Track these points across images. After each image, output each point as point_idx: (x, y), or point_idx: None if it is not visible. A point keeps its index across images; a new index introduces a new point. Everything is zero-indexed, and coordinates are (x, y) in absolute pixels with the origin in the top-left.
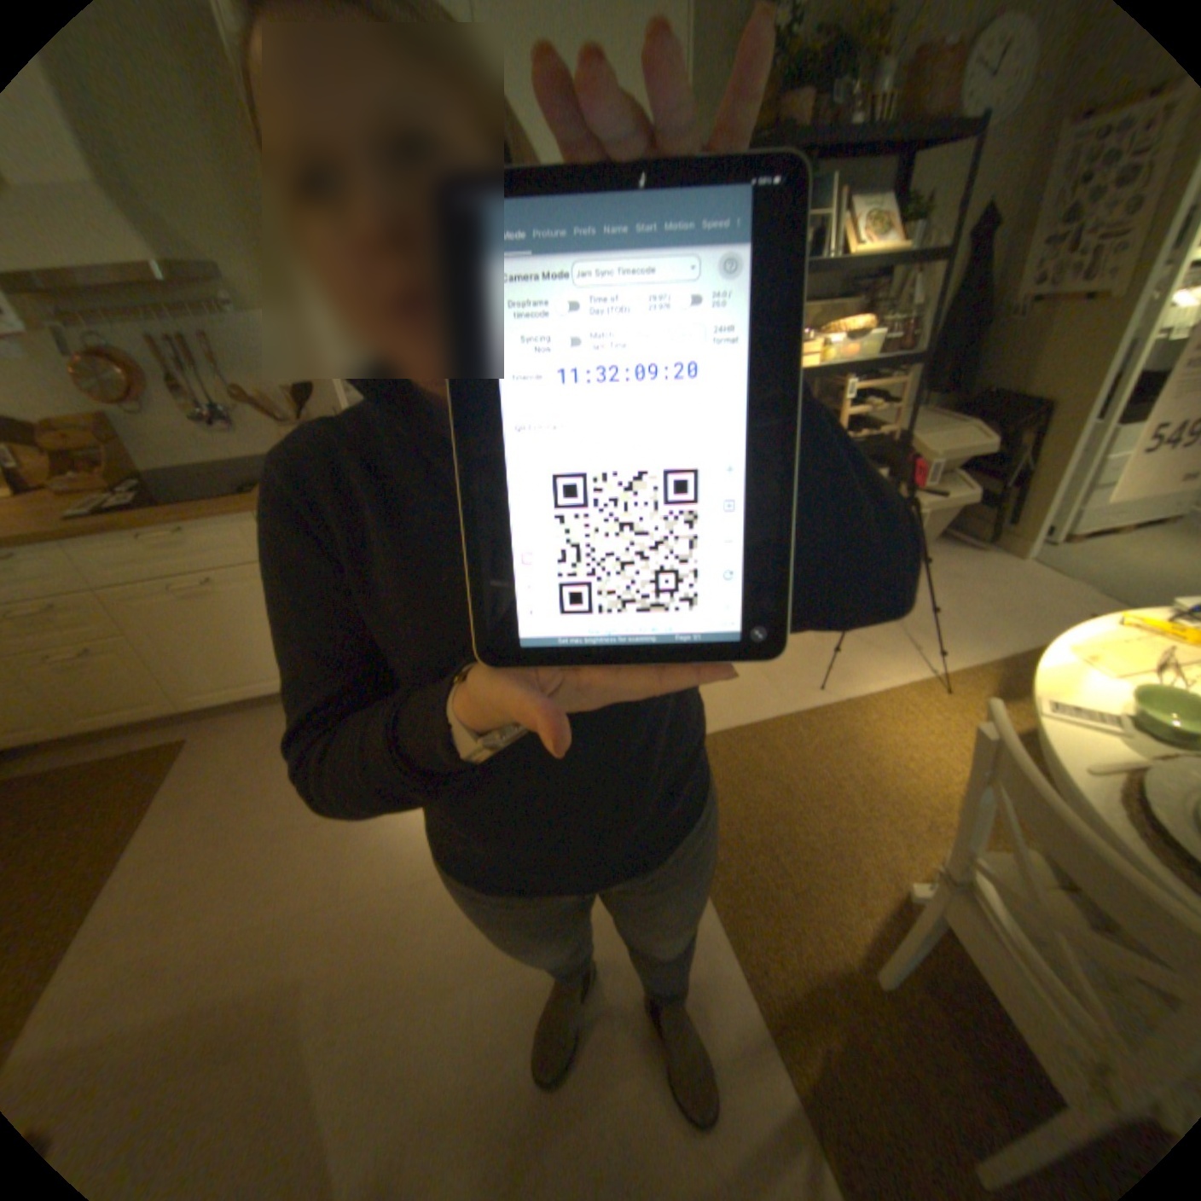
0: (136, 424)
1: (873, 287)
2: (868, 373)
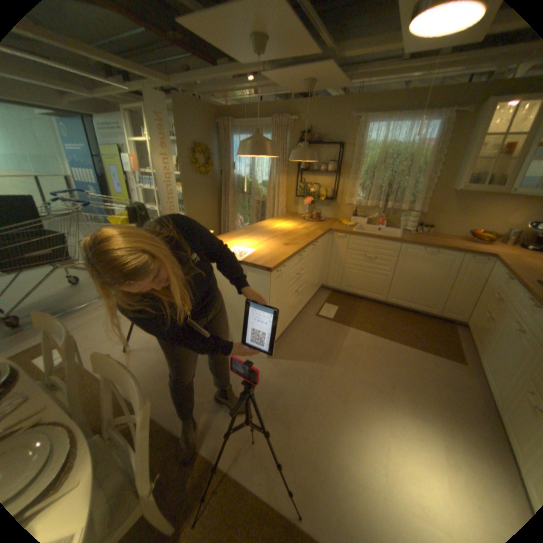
0: None
1: None
2: None
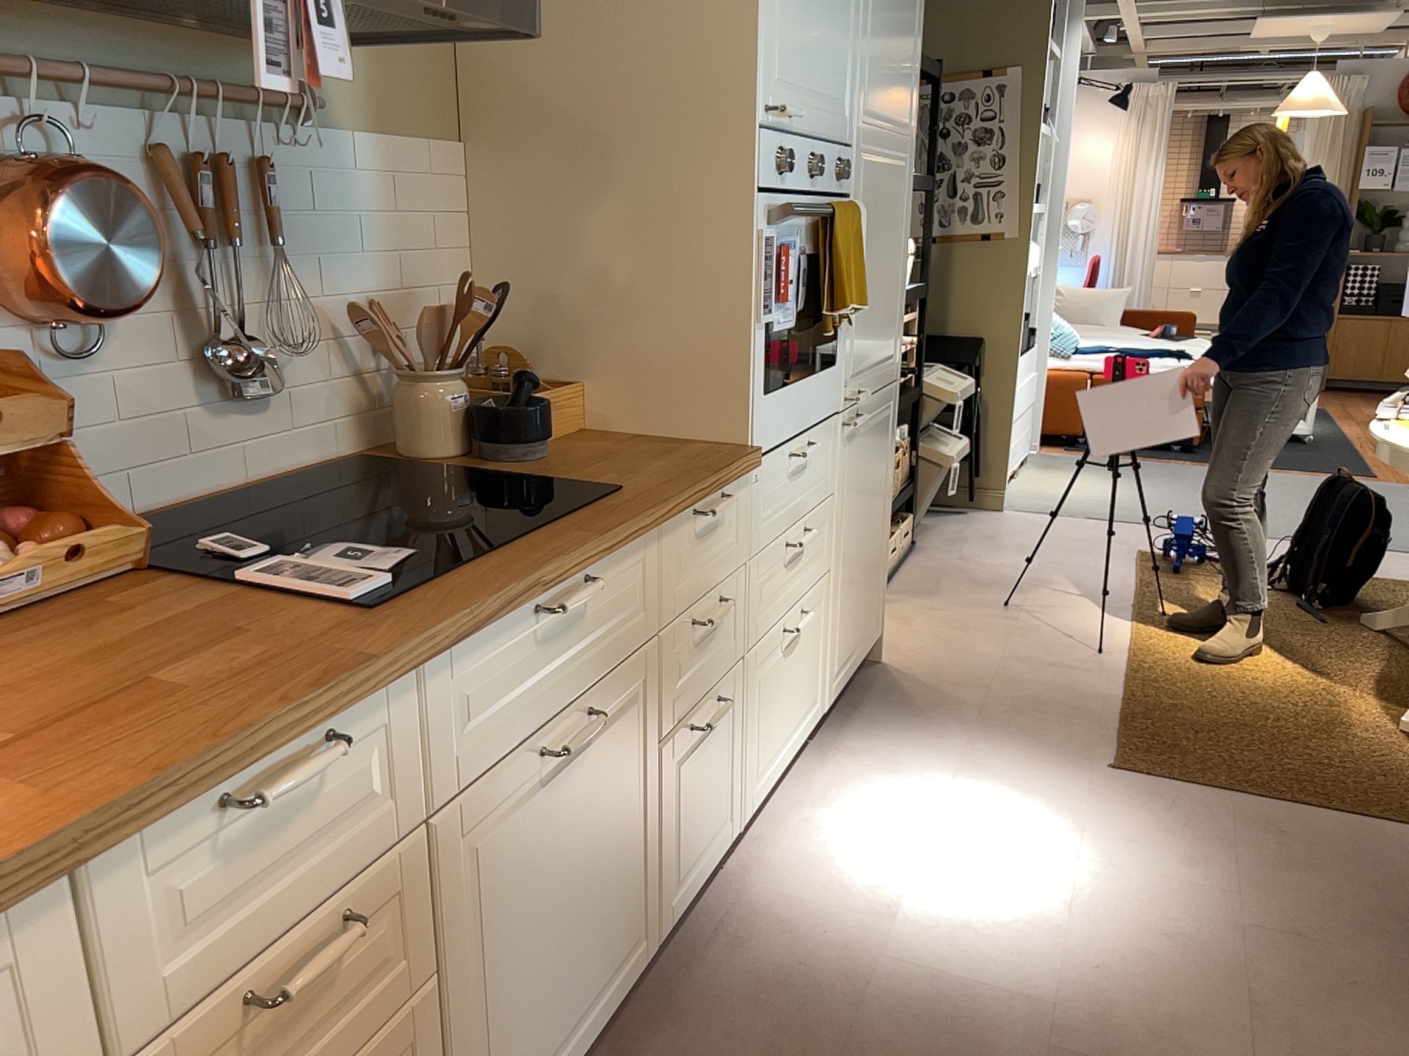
0: (70, 387)
1: None
2: None
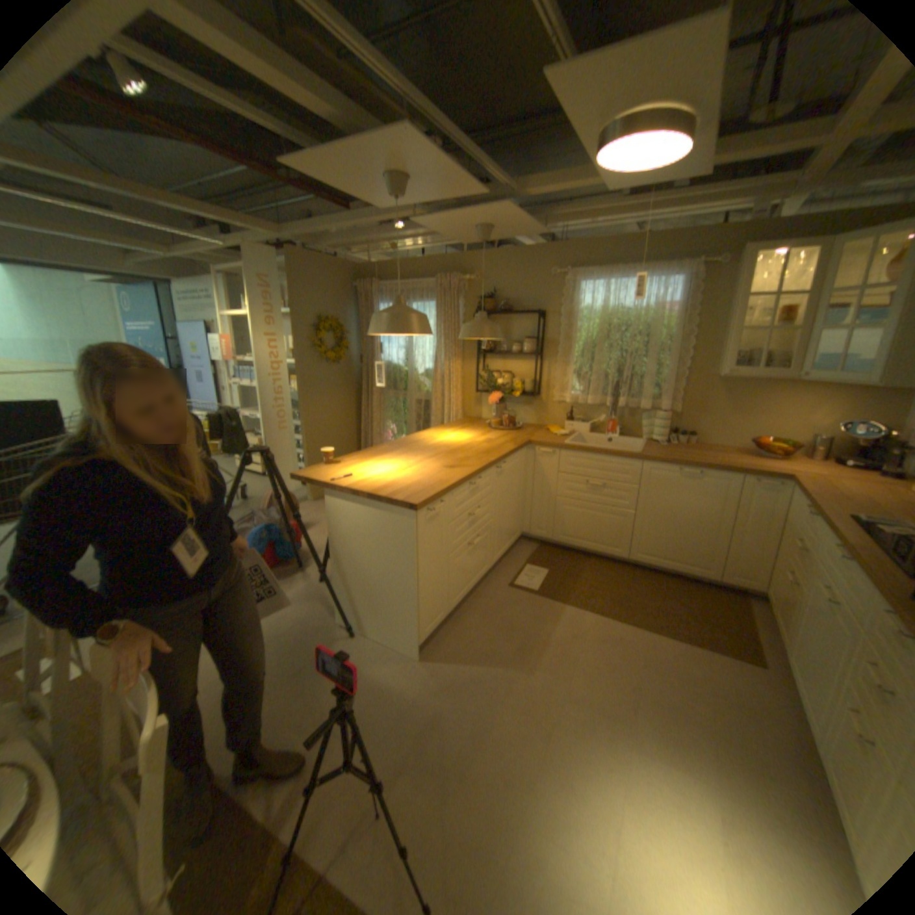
0: None
1: None
2: None
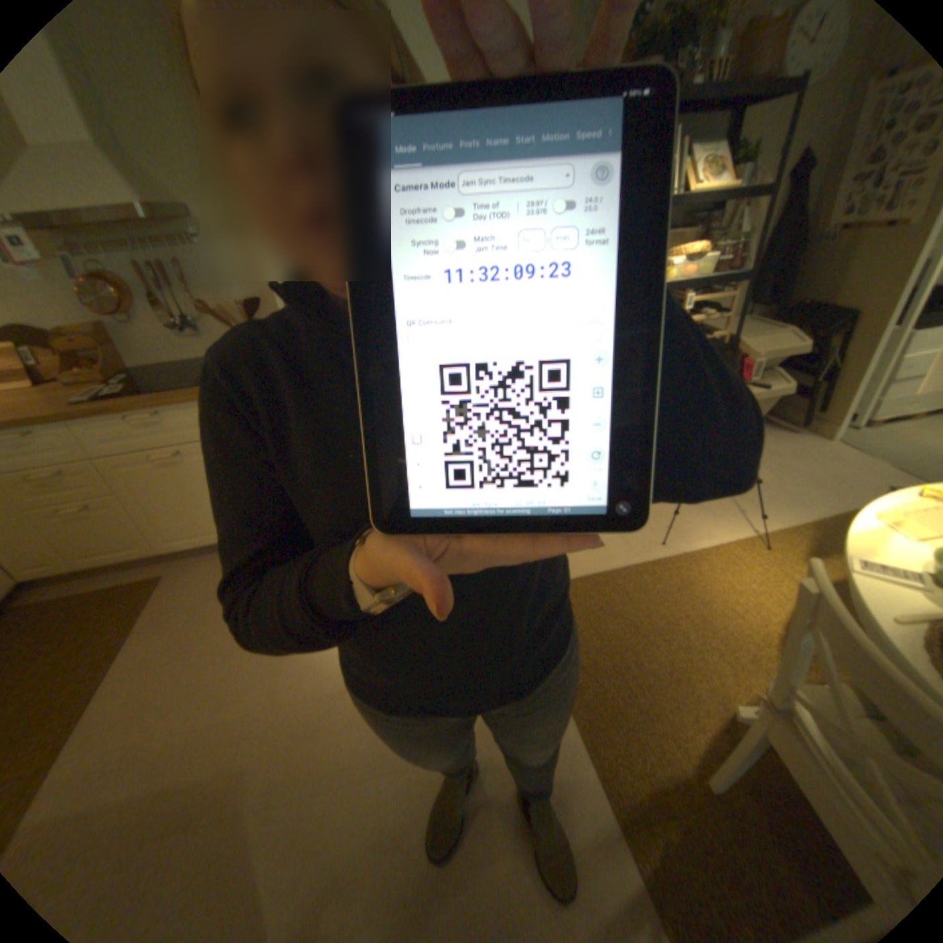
0: (125, 330)
1: (708, 218)
2: (704, 288)
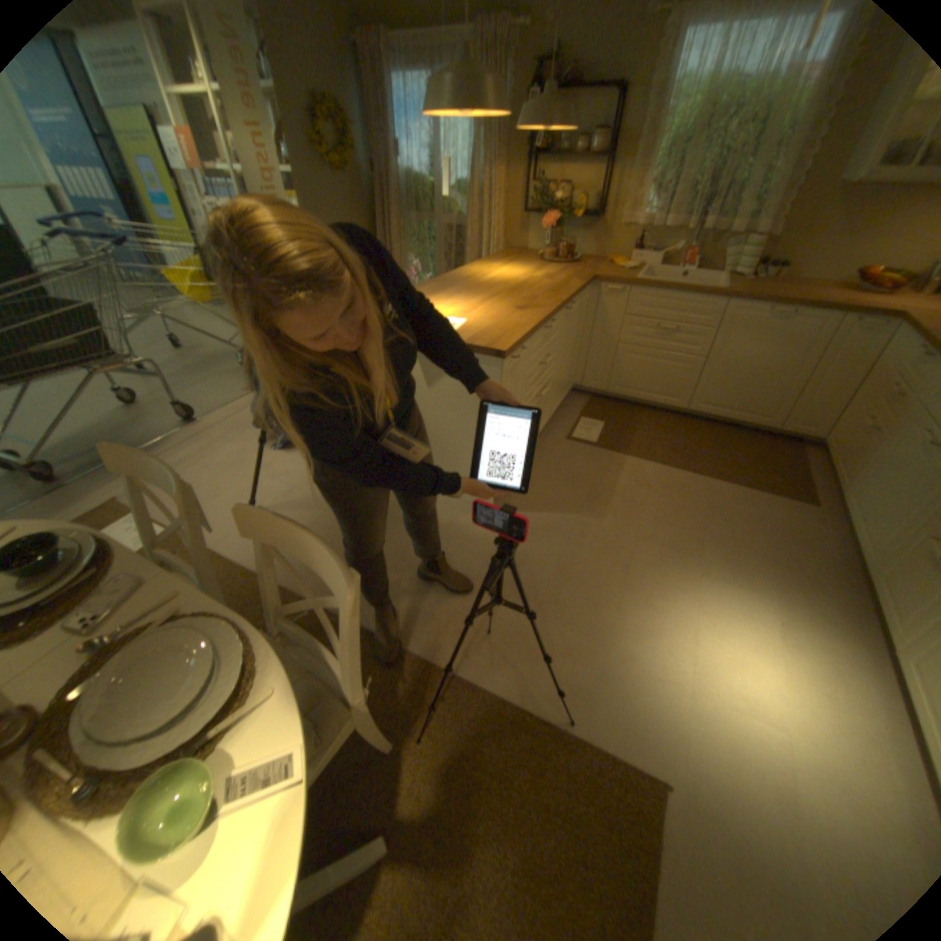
0: None
1: None
2: None
